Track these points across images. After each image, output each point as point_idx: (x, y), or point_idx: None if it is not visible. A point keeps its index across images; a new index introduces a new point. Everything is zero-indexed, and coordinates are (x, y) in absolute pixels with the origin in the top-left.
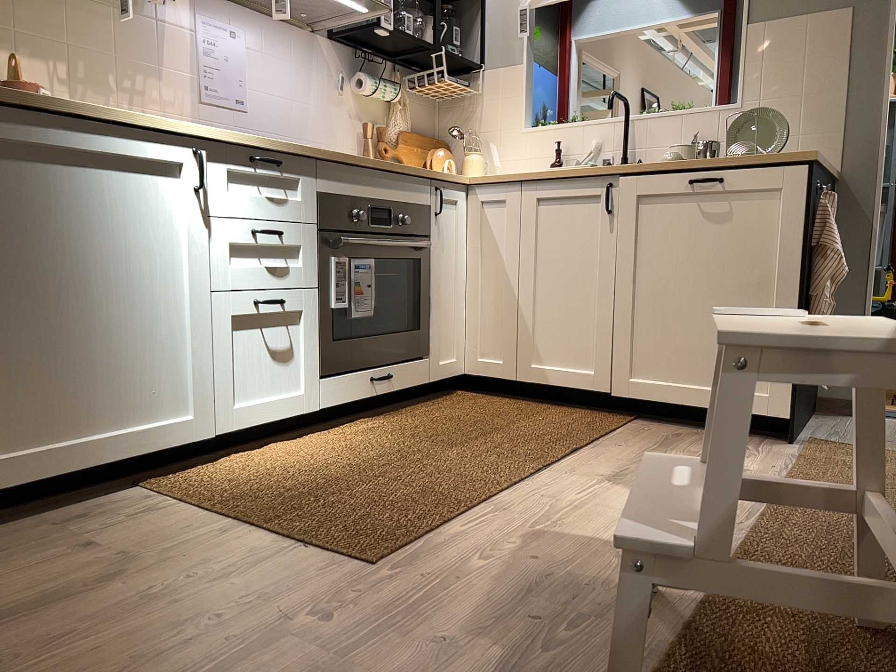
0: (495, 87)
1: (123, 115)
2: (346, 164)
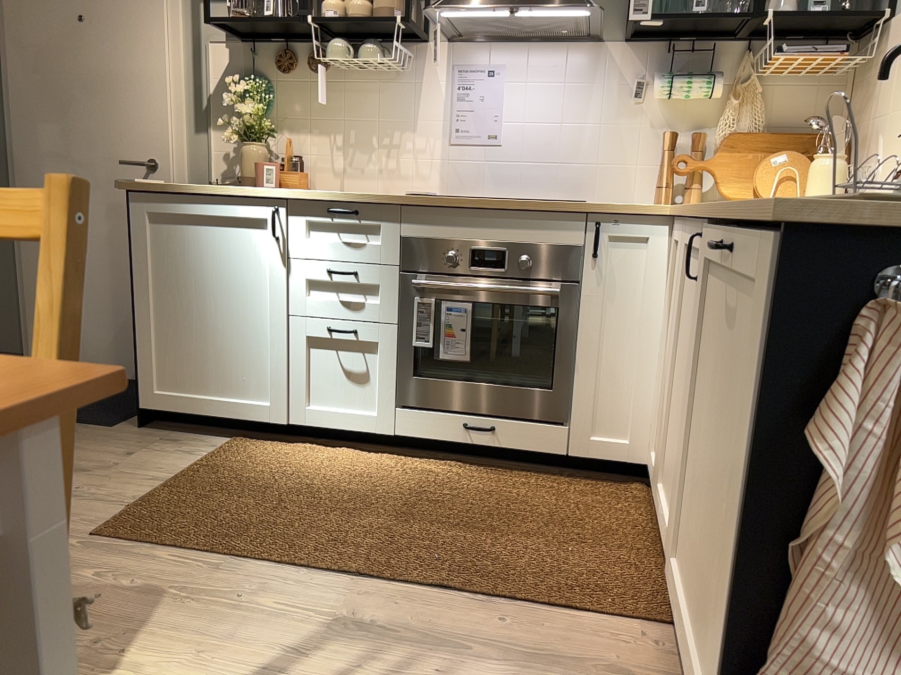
0: (896, 44)
1: (228, 187)
2: (438, 207)
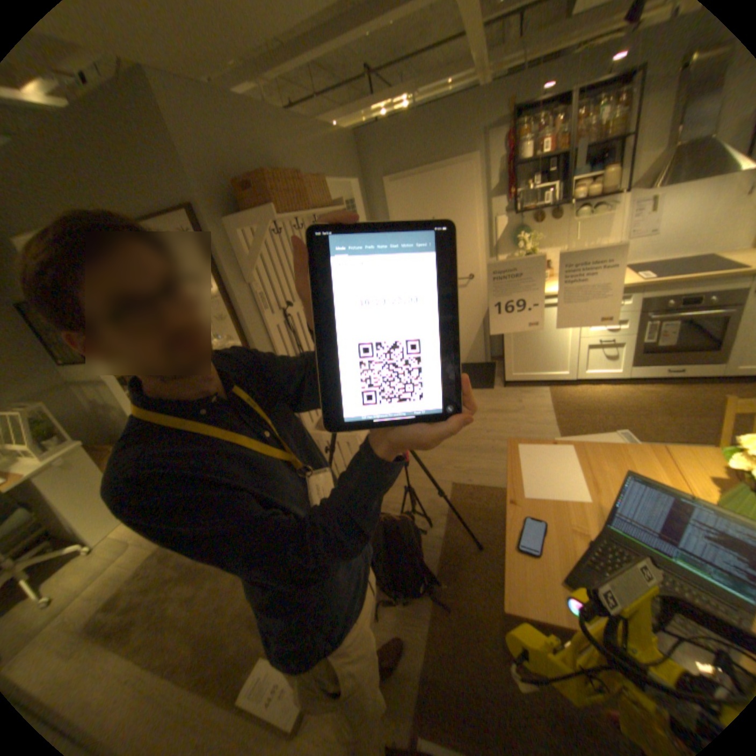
0: None
1: (552, 291)
2: (667, 284)
